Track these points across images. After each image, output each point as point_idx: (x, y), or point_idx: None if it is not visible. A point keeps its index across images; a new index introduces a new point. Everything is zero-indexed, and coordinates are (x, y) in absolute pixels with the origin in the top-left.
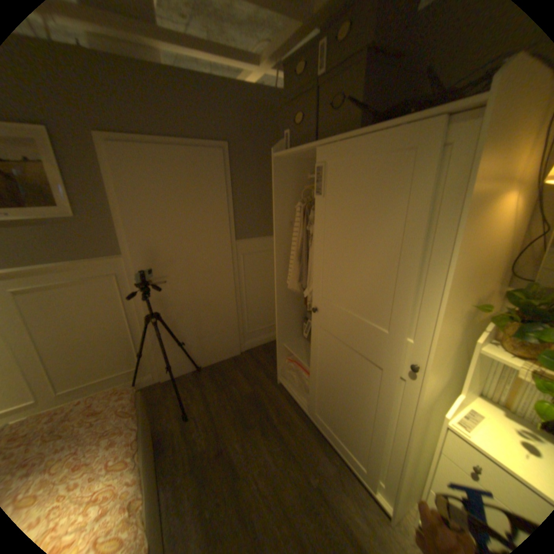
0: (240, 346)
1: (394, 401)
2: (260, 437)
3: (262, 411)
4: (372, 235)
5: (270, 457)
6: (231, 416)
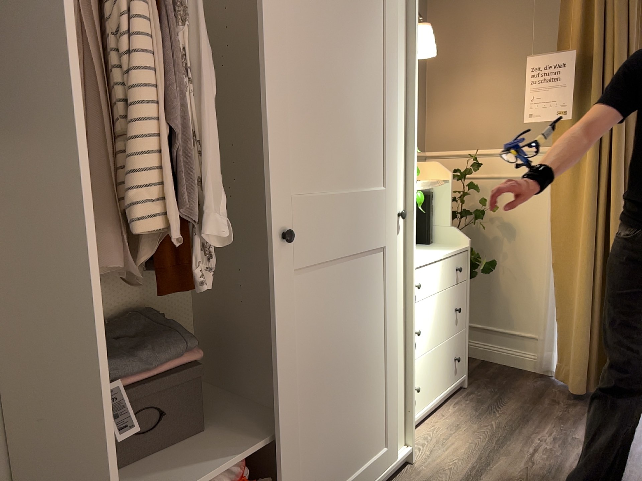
0: None
1: (388, 284)
2: None
3: None
4: (347, 52)
5: None
6: None
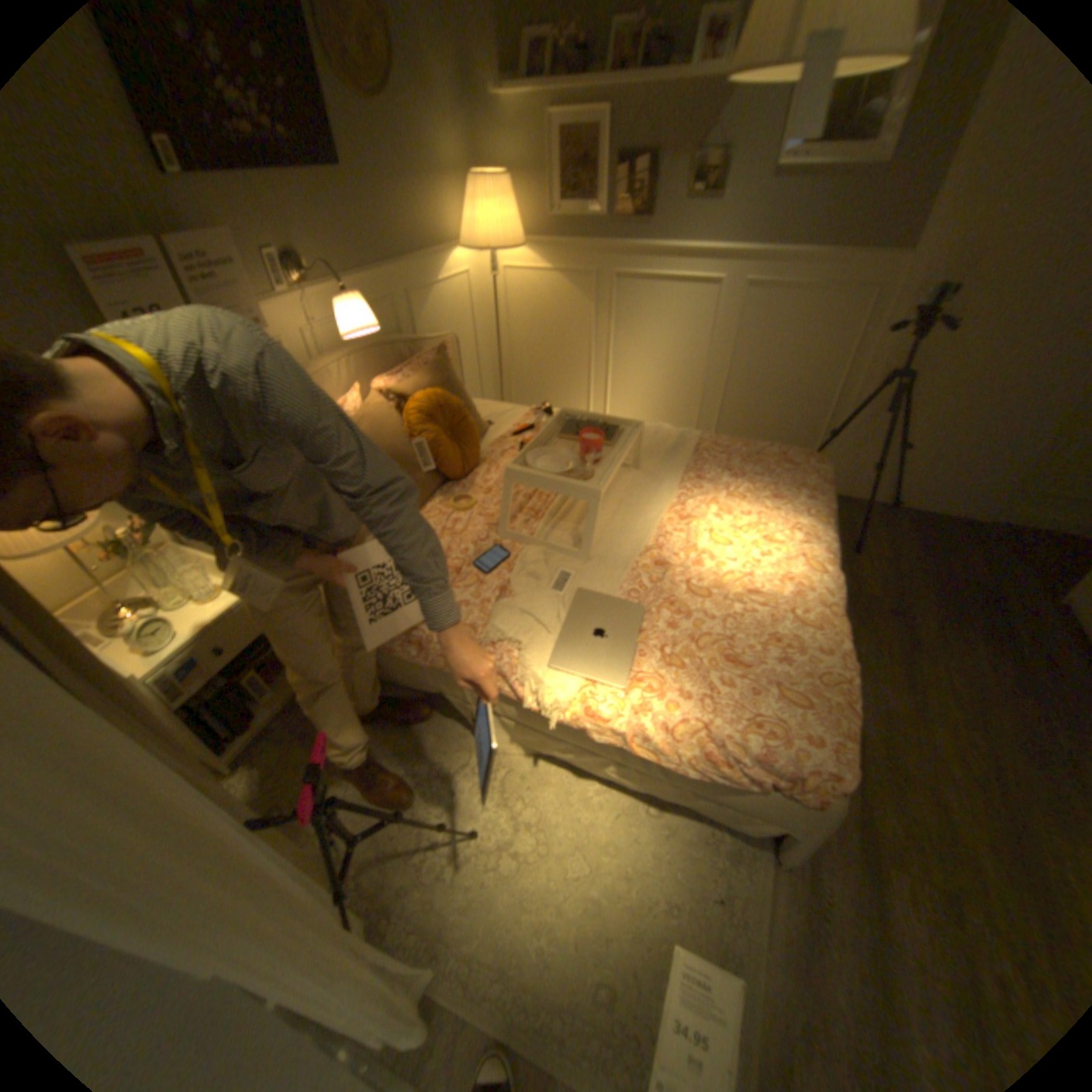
0: (1007, 509)
1: None
2: (986, 640)
3: (1006, 617)
4: None
5: (994, 669)
6: (938, 589)
